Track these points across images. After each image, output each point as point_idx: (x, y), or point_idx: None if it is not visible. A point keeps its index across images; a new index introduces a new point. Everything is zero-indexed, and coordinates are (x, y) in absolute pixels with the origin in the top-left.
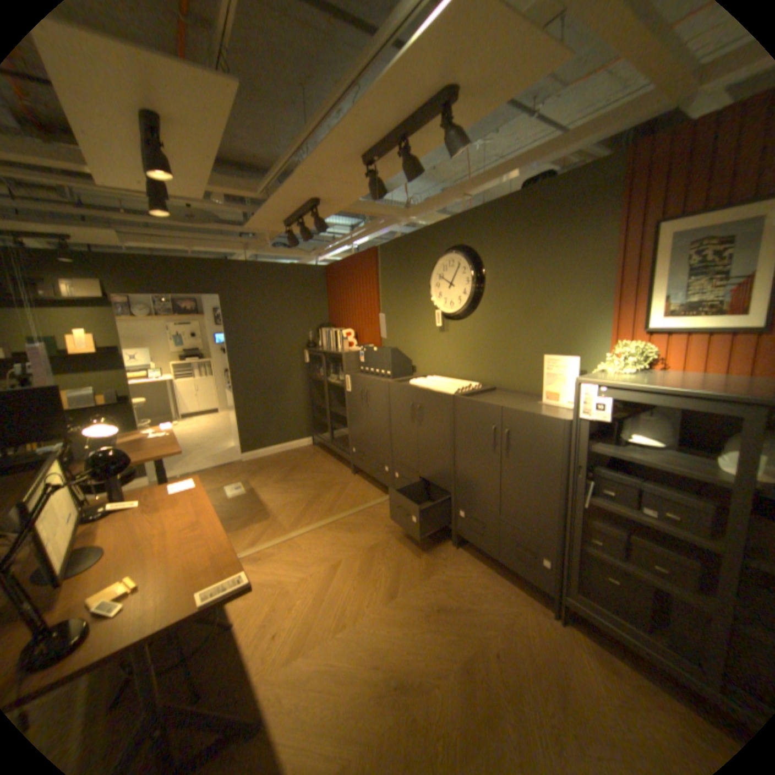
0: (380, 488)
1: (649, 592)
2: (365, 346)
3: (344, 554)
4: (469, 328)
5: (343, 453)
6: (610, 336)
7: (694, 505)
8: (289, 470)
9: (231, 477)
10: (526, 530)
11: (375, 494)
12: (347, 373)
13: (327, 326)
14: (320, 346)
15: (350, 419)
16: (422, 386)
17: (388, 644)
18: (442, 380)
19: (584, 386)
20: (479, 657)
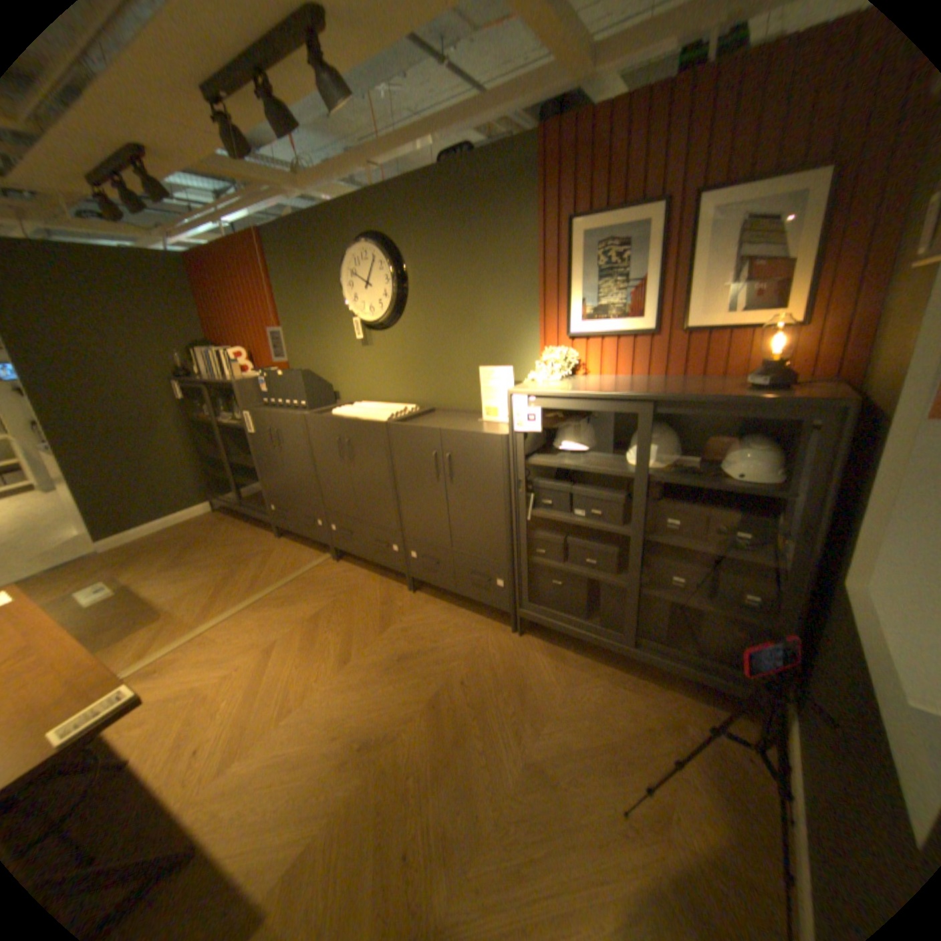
0: (316, 547)
1: (583, 584)
2: (266, 370)
3: (278, 634)
4: (397, 340)
5: (258, 514)
6: (539, 343)
7: (610, 498)
8: (181, 551)
9: (83, 579)
10: (478, 555)
11: (310, 556)
12: (245, 409)
13: (202, 345)
14: (197, 373)
15: (260, 470)
16: (348, 416)
17: (346, 711)
18: (373, 406)
19: (515, 397)
20: (443, 690)
